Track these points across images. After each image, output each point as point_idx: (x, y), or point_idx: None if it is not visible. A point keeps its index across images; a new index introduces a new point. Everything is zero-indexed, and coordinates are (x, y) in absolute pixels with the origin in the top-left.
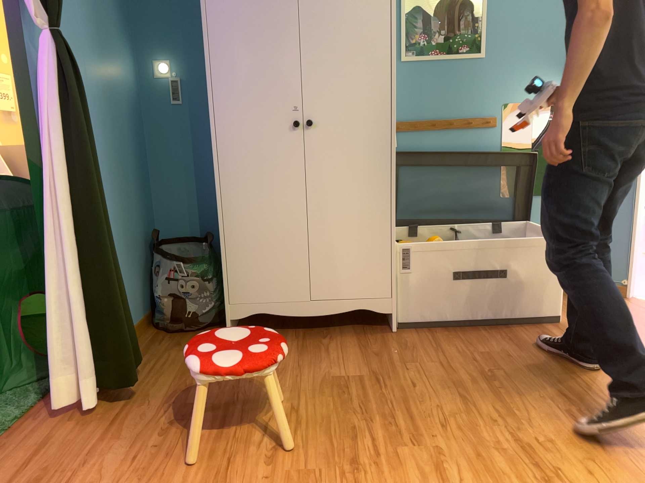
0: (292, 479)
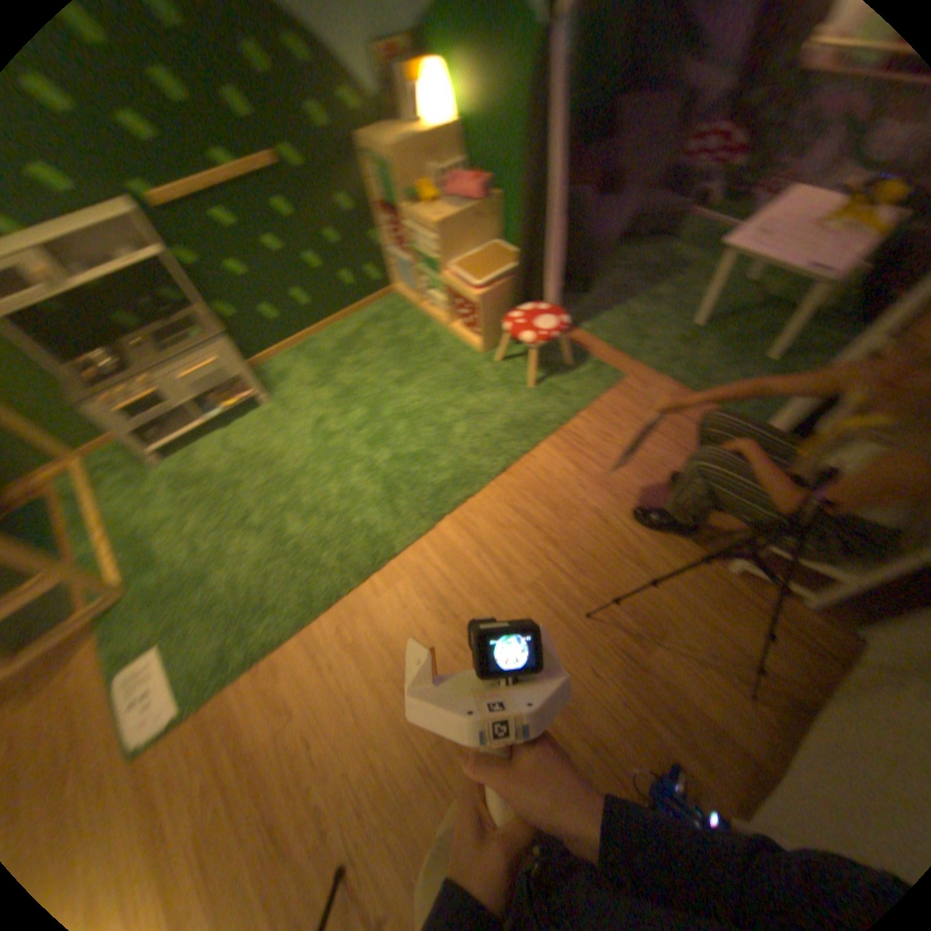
0: (565, 516)
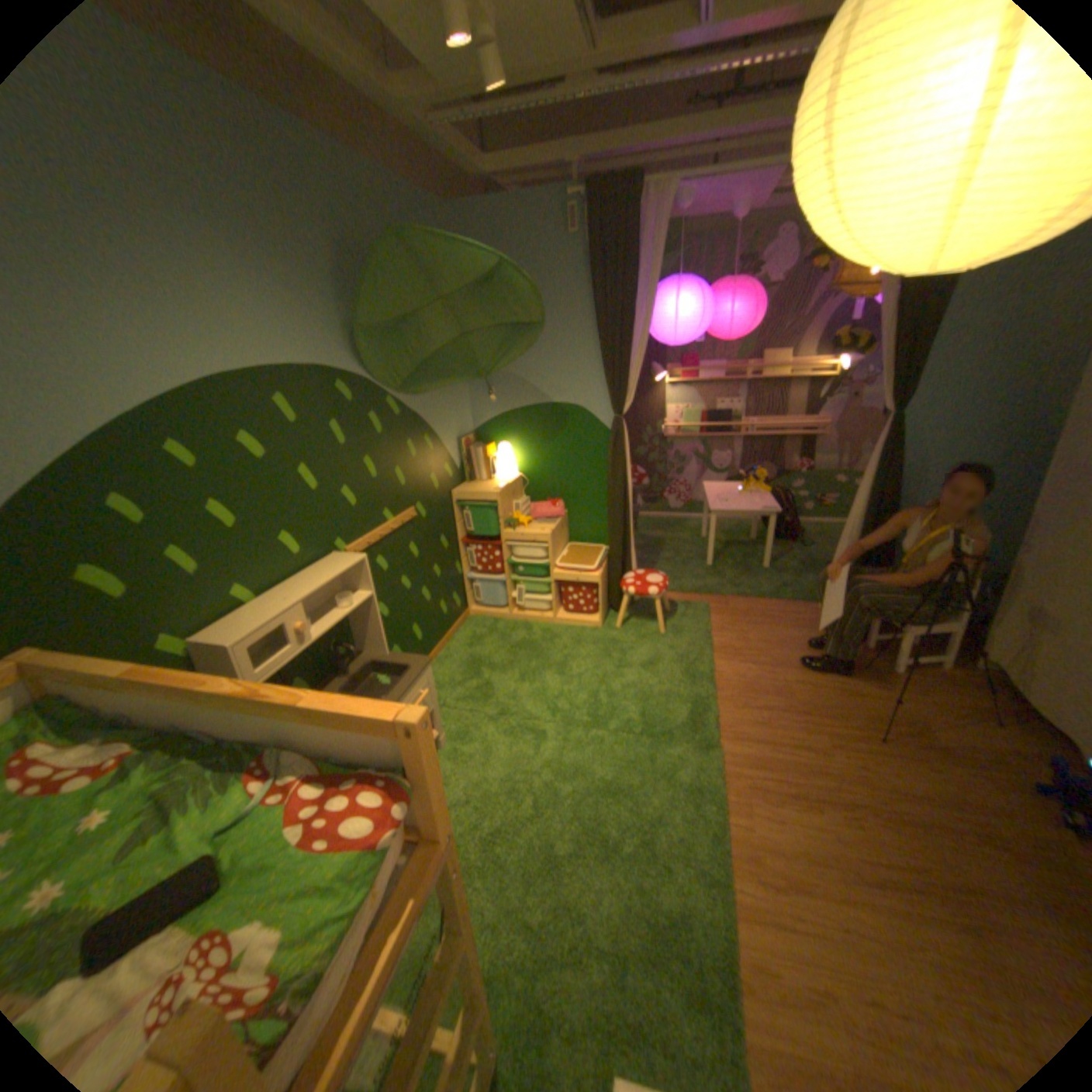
0: (785, 694)
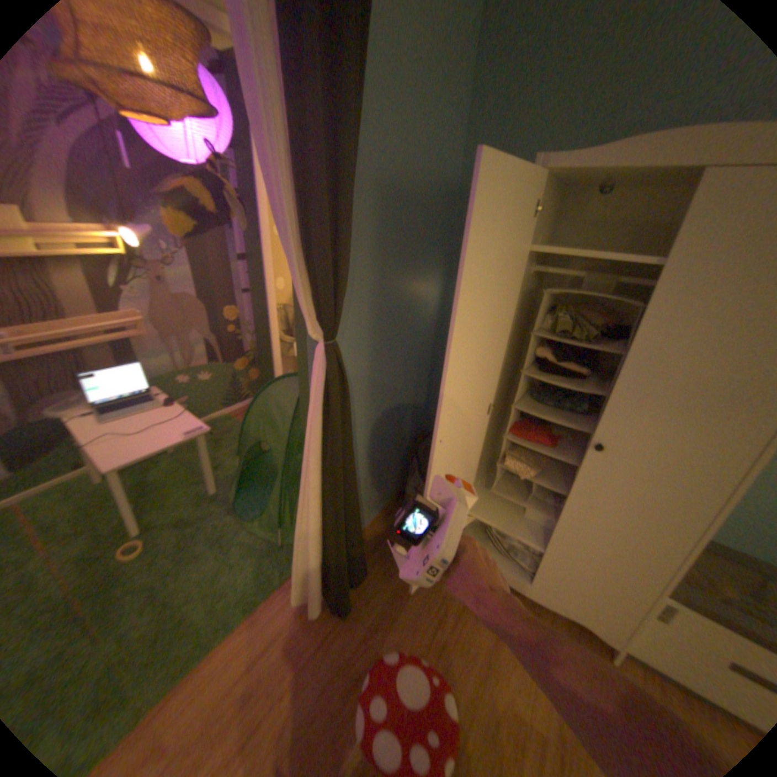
0: None
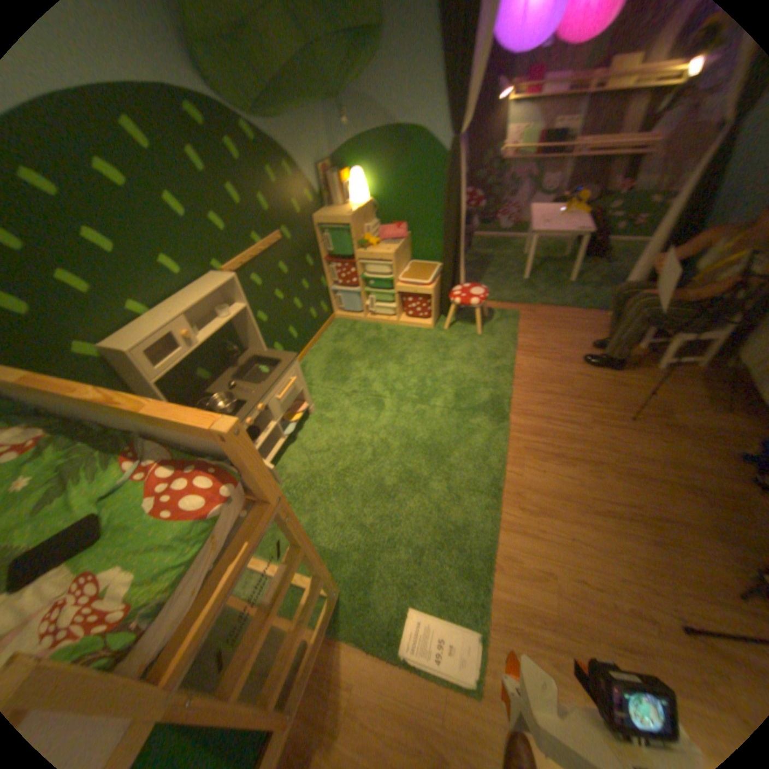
0: (566, 383)
